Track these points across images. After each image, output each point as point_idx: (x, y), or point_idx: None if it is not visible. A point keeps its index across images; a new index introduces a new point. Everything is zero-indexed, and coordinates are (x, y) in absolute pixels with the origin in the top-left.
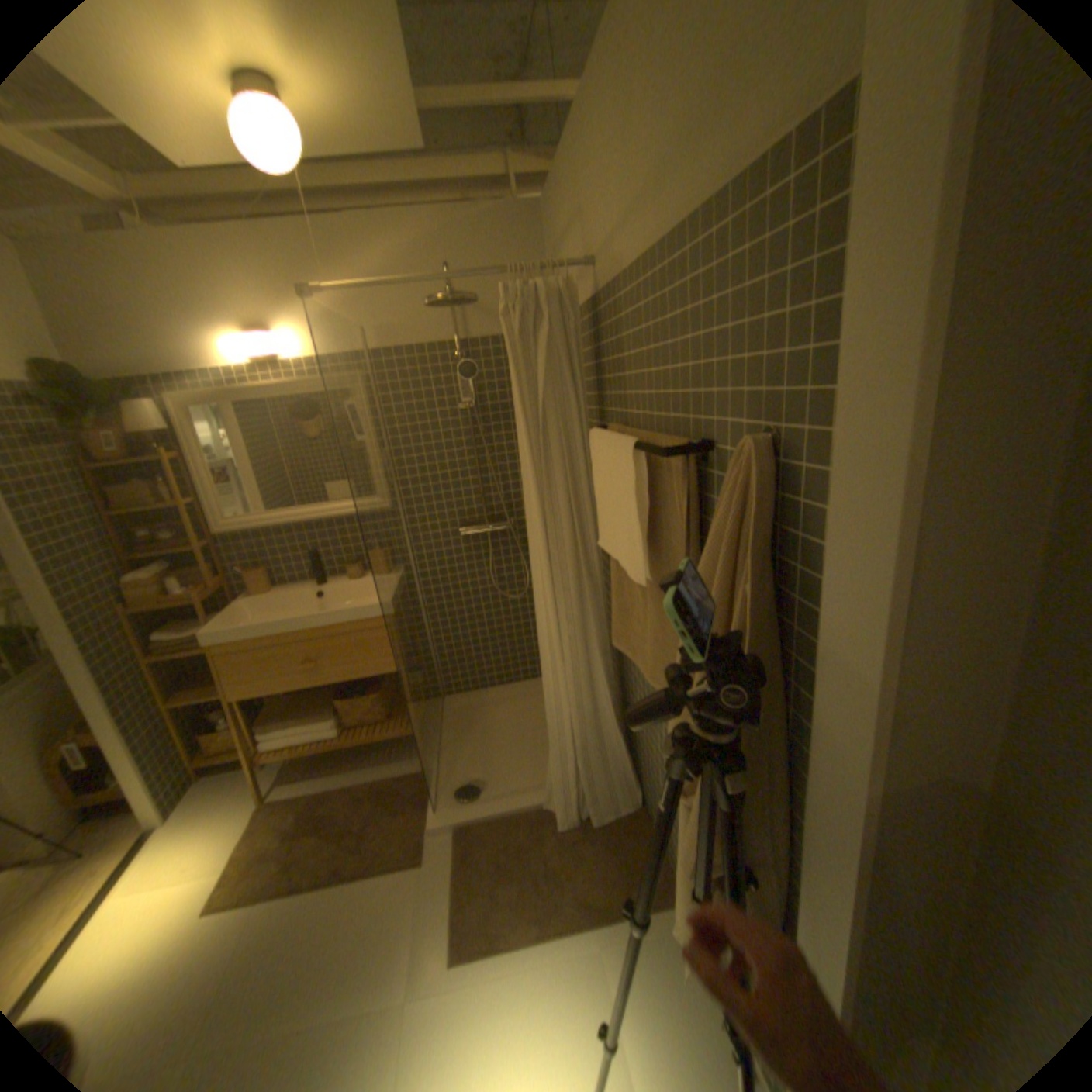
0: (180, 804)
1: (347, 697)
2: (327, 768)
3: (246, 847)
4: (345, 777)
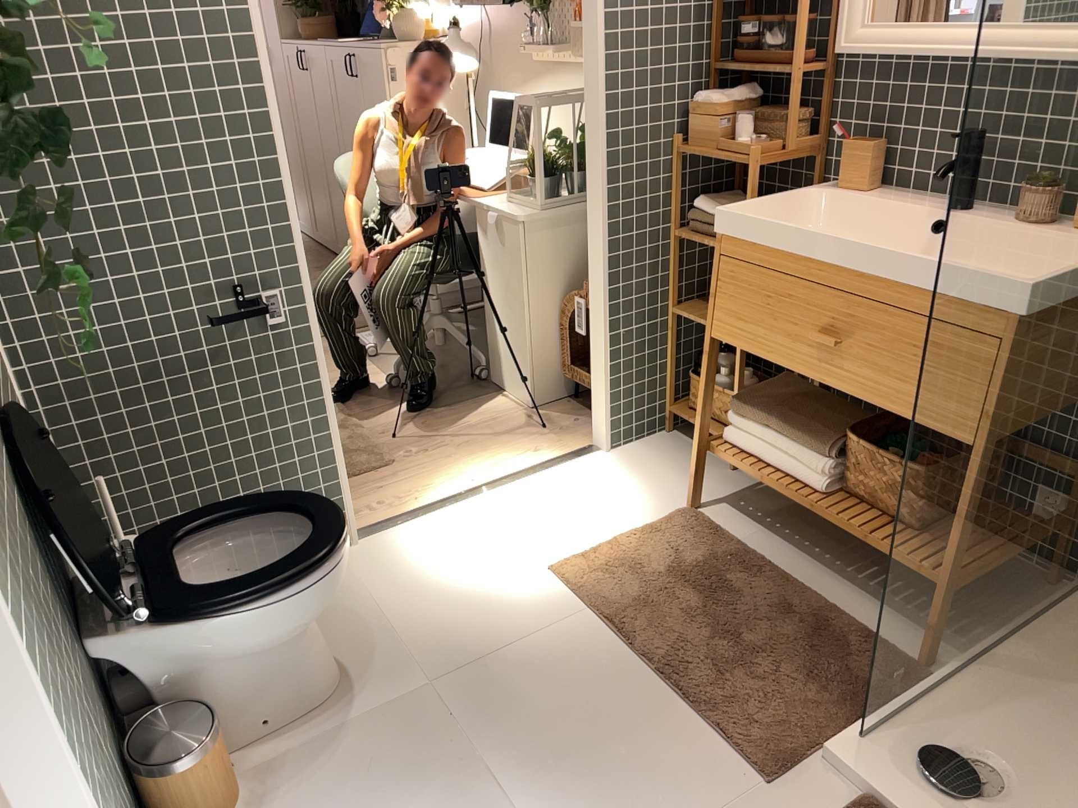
0: (637, 441)
1: (884, 442)
2: (799, 532)
3: (638, 540)
4: (807, 563)
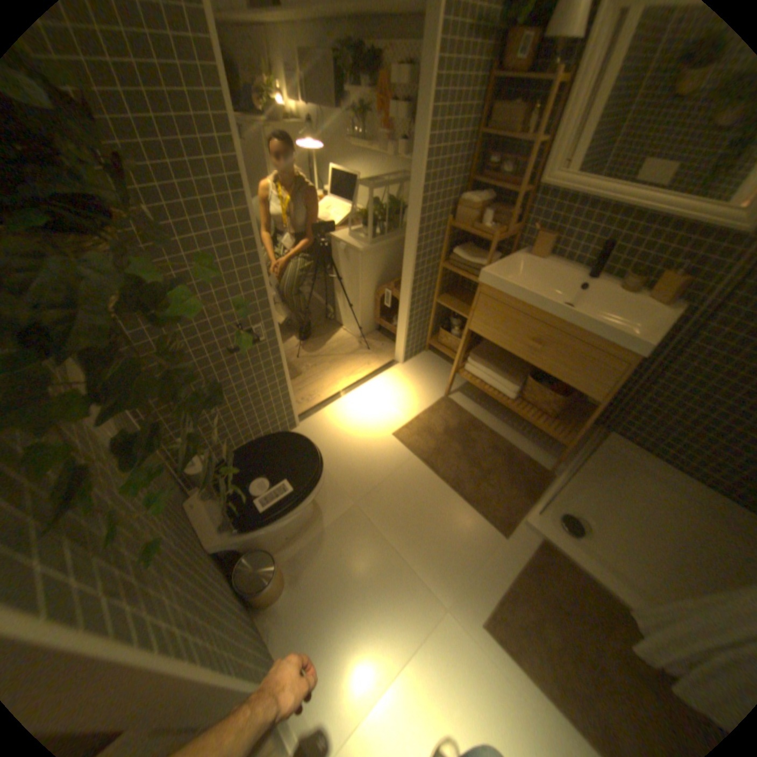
0: (413, 357)
1: (539, 376)
2: (491, 406)
3: (427, 415)
4: (499, 423)
